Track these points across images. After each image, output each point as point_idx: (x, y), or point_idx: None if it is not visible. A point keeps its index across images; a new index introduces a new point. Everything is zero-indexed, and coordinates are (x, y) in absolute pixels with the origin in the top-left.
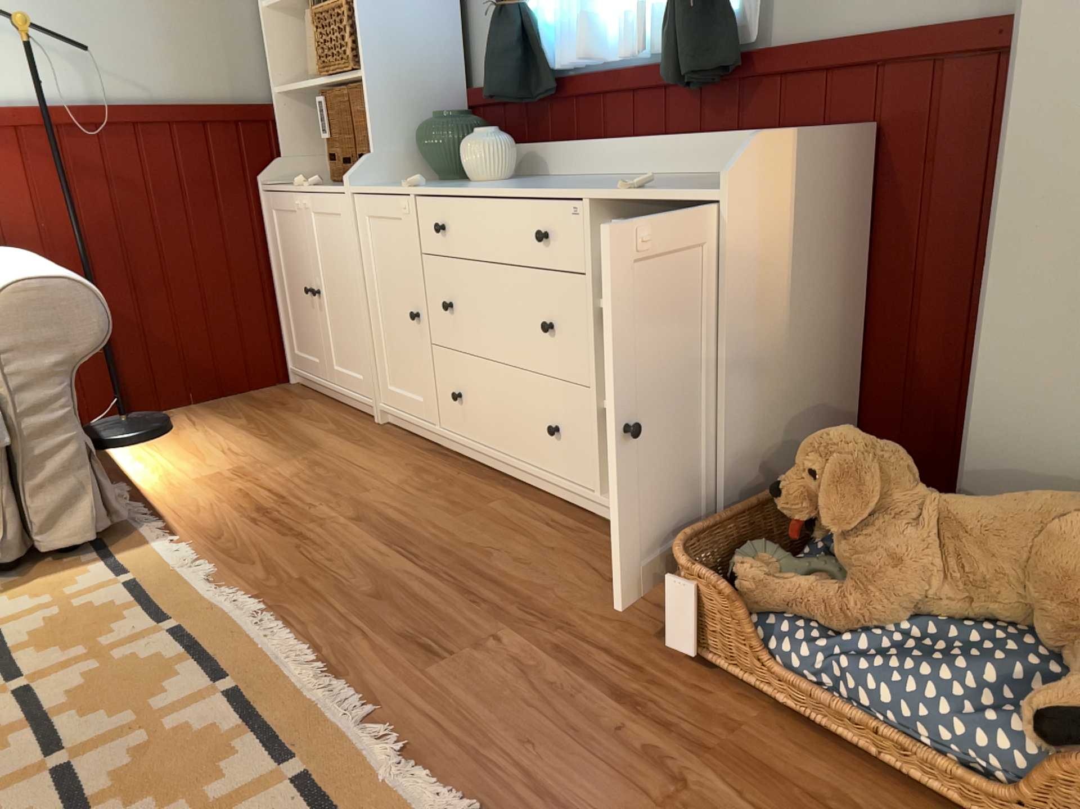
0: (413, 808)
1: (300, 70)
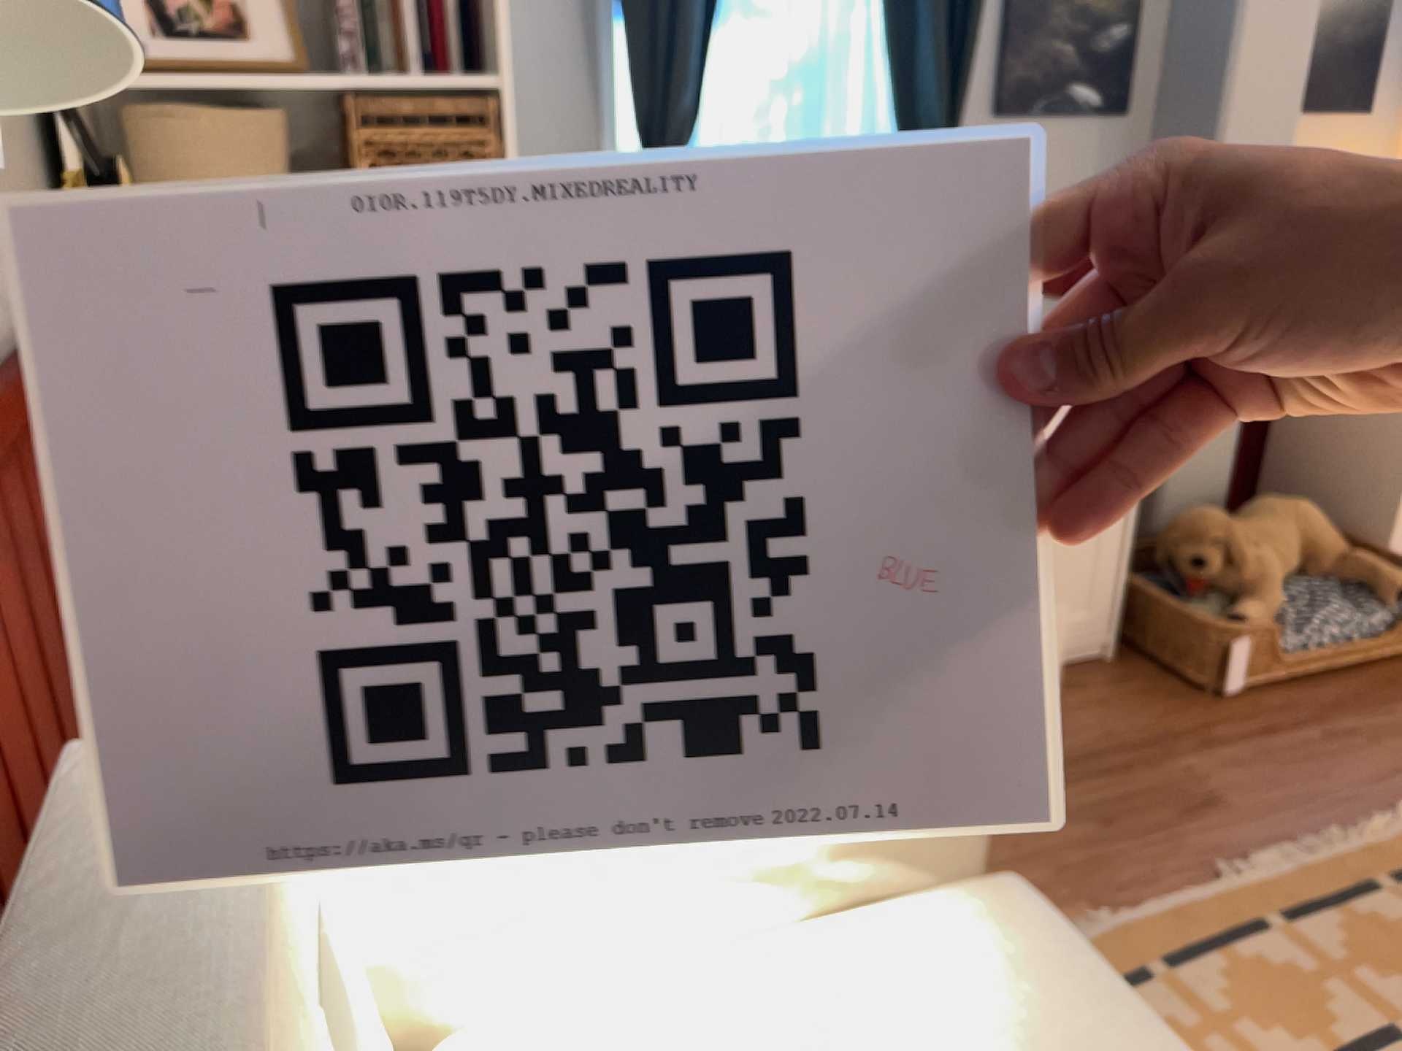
0: None
1: None
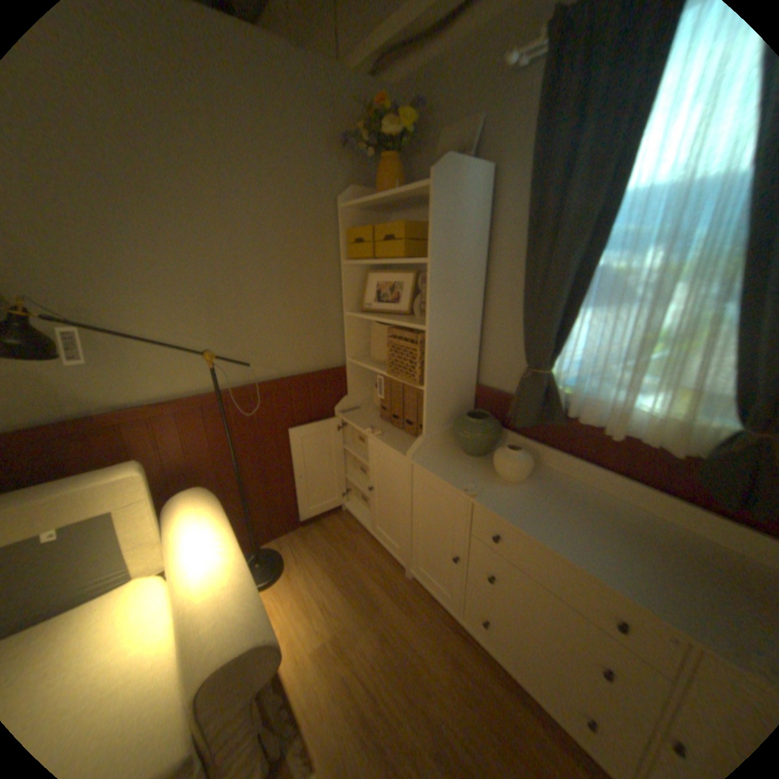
0: None
1: (363, 344)
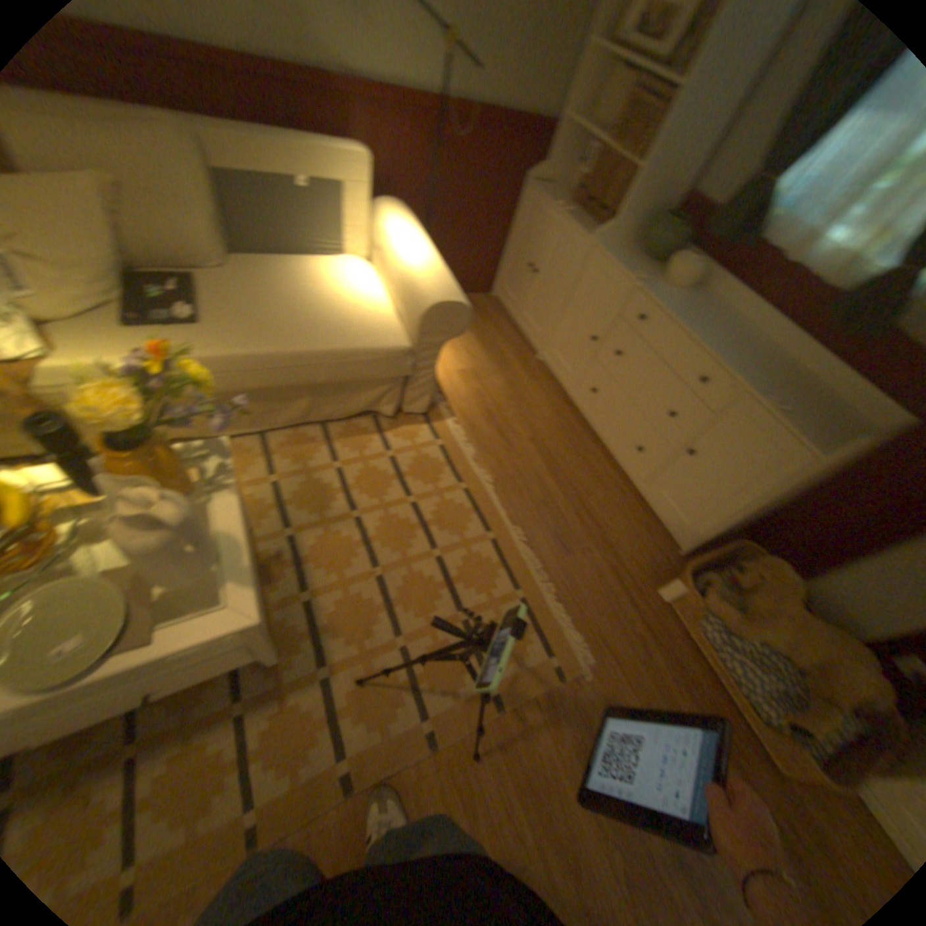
0: (562, 632)
1: (590, 99)
